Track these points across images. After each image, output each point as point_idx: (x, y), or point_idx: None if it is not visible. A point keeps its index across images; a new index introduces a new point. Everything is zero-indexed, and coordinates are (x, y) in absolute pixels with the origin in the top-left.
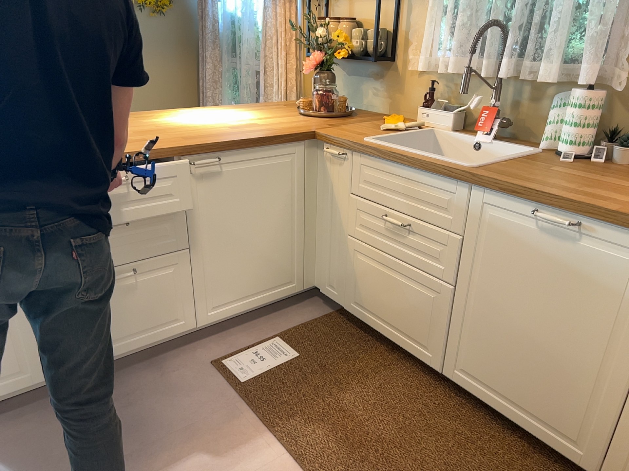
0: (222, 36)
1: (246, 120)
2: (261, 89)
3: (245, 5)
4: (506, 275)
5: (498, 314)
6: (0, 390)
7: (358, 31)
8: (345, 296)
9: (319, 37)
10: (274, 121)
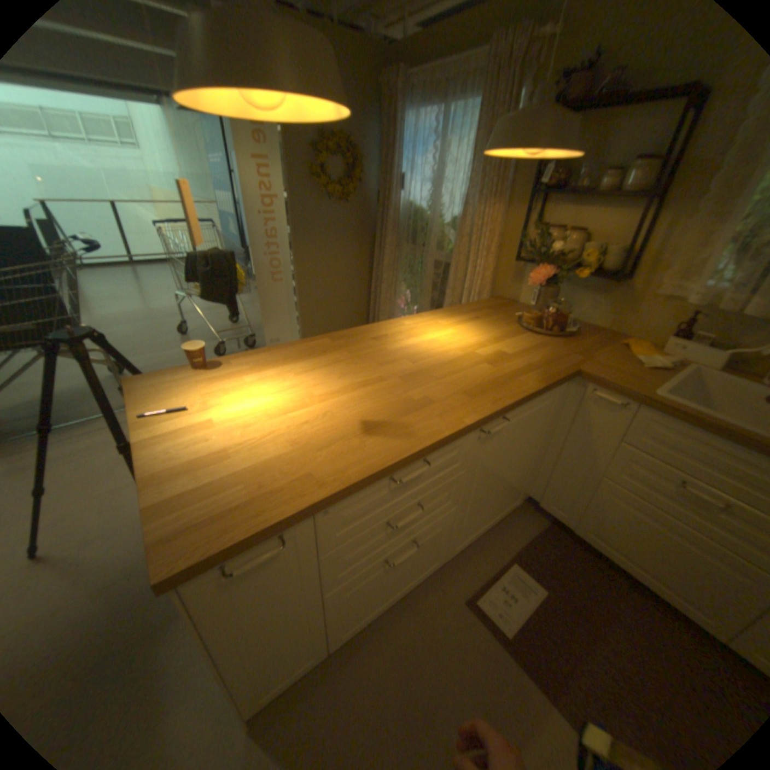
0: (400, 222)
1: (489, 345)
2: (450, 282)
3: (435, 195)
4: None
5: None
6: (287, 686)
7: (598, 244)
8: (582, 524)
9: (556, 249)
10: (517, 345)
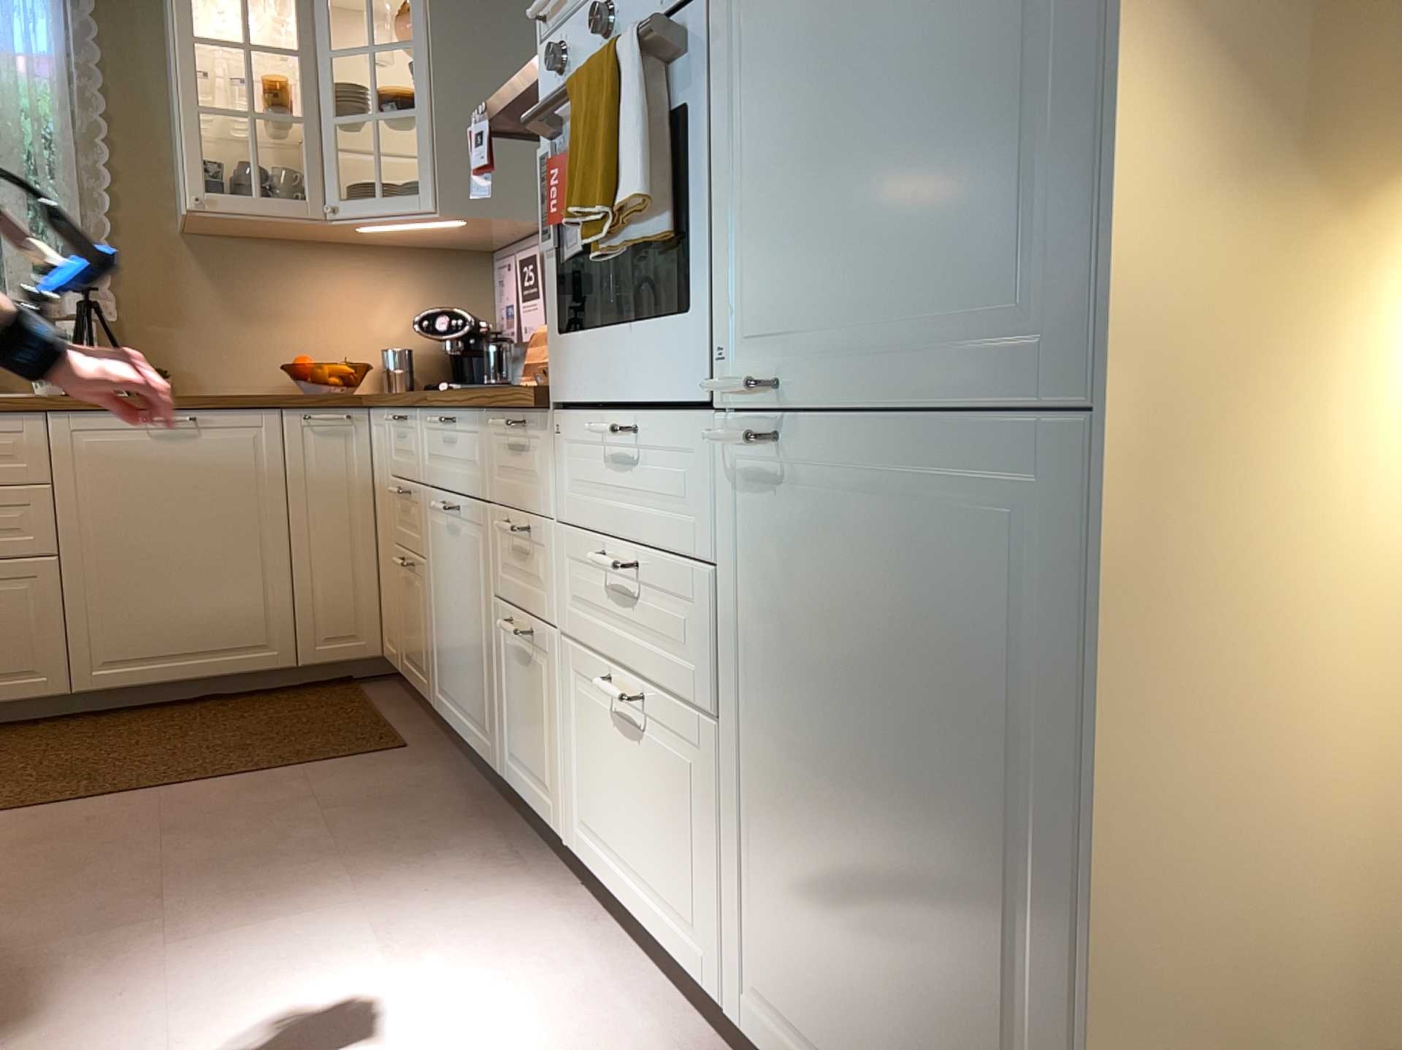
0: None
1: None
2: None
3: None
4: (131, 505)
5: (135, 557)
6: None
7: None
8: None
9: None
10: None
